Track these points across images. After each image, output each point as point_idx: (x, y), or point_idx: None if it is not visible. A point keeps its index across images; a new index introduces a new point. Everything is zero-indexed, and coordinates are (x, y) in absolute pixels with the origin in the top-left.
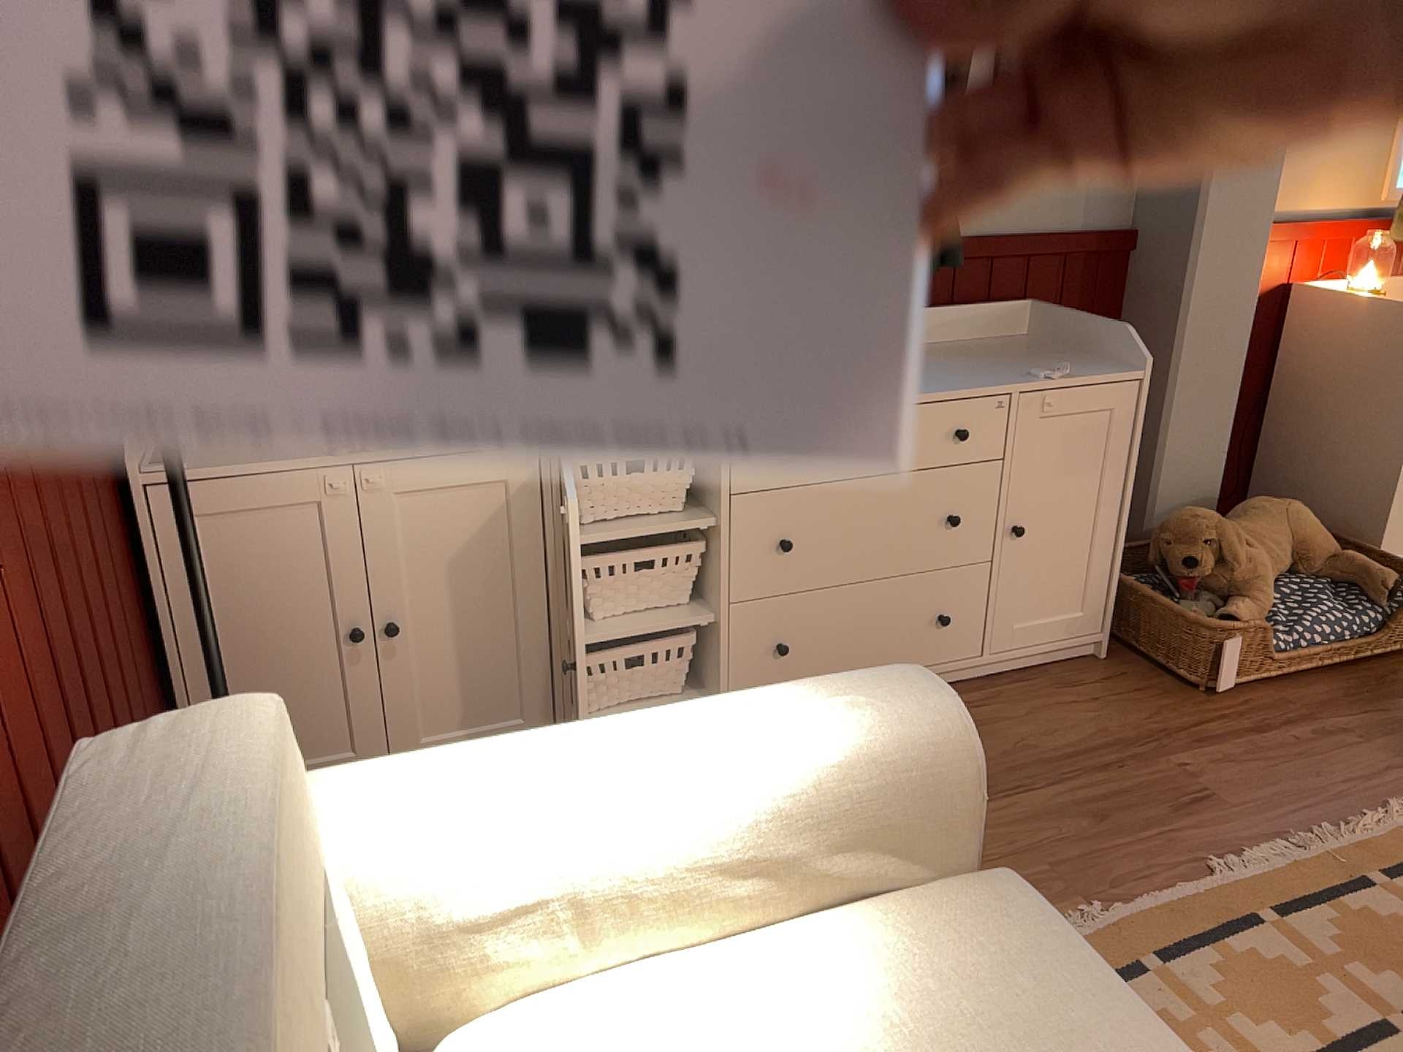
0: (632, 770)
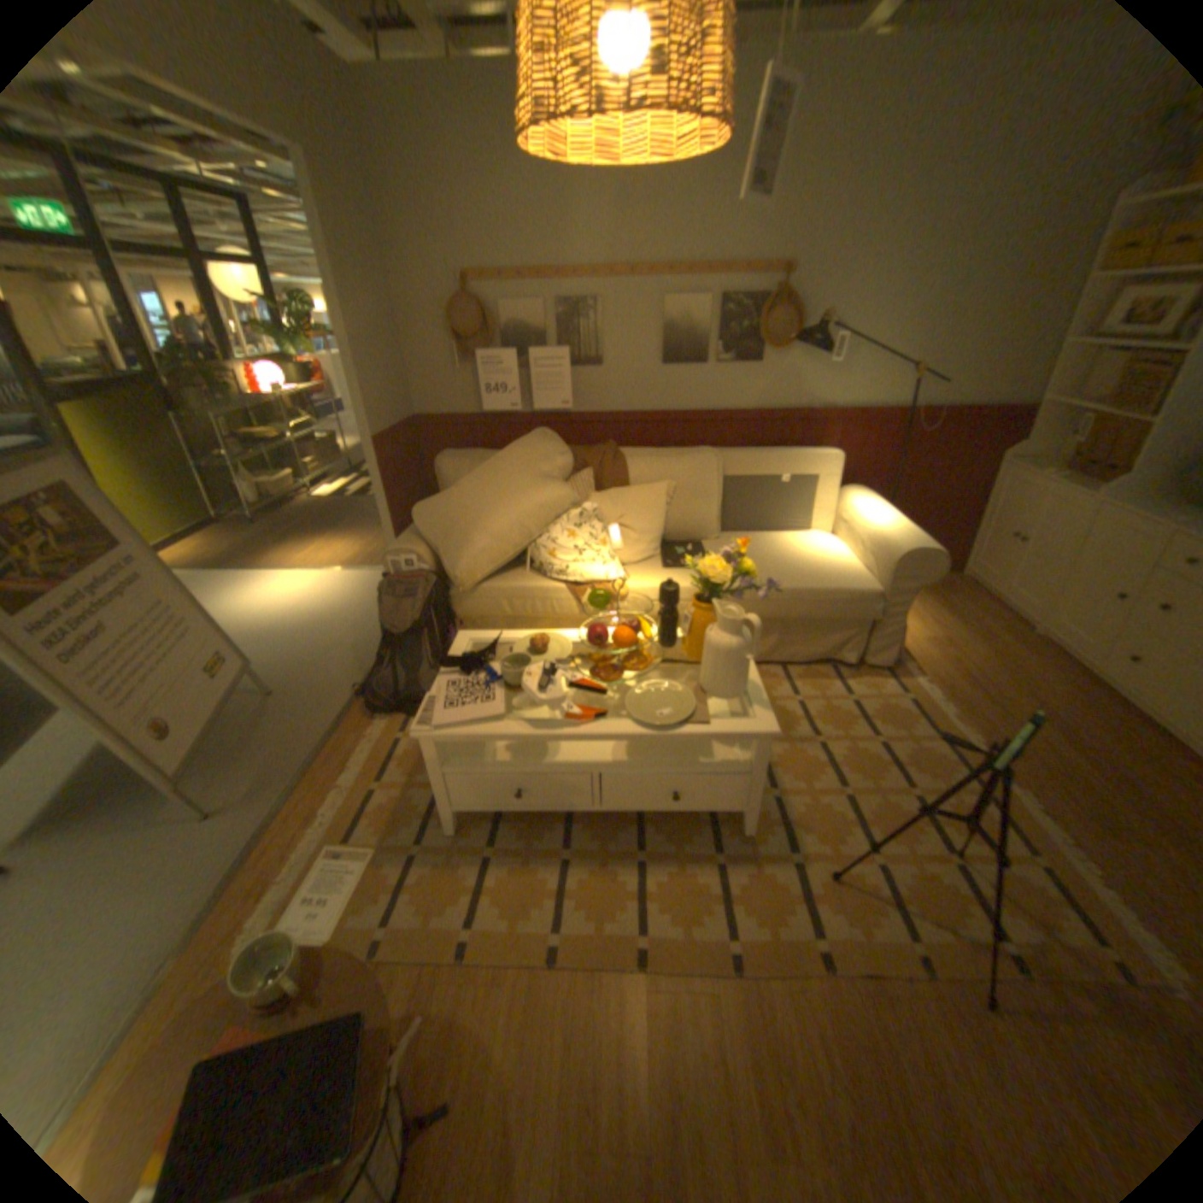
0: (875, 516)
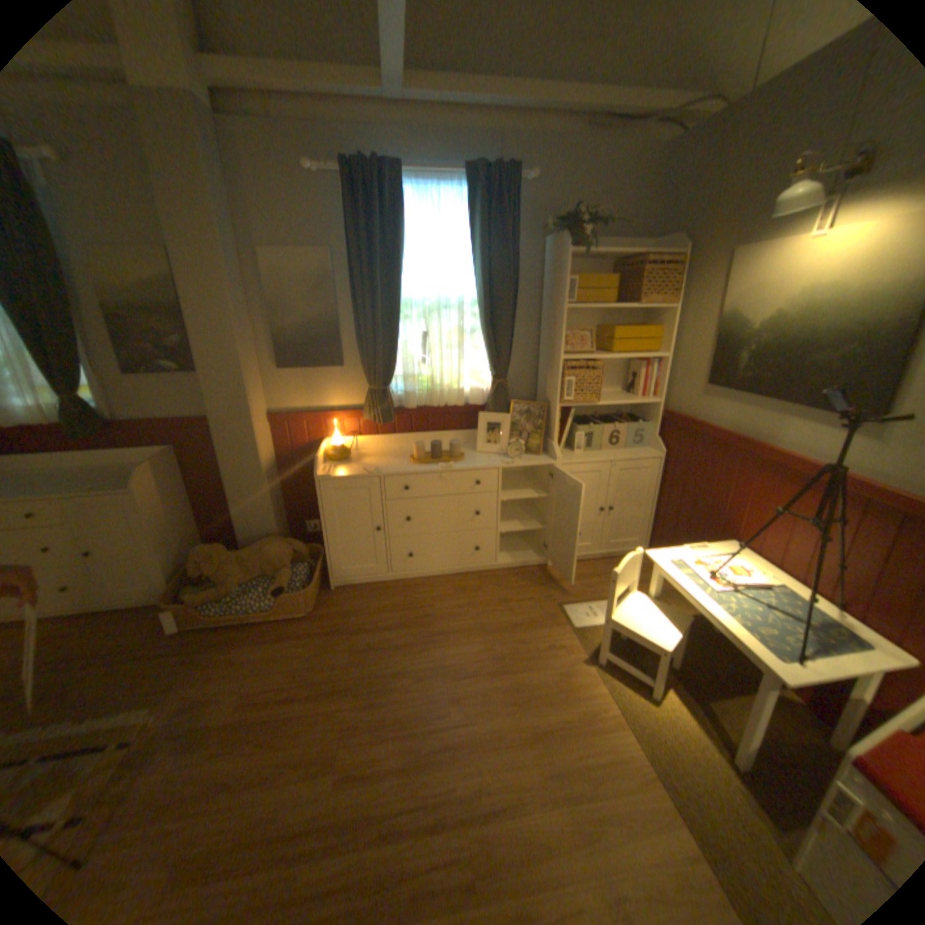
0: None
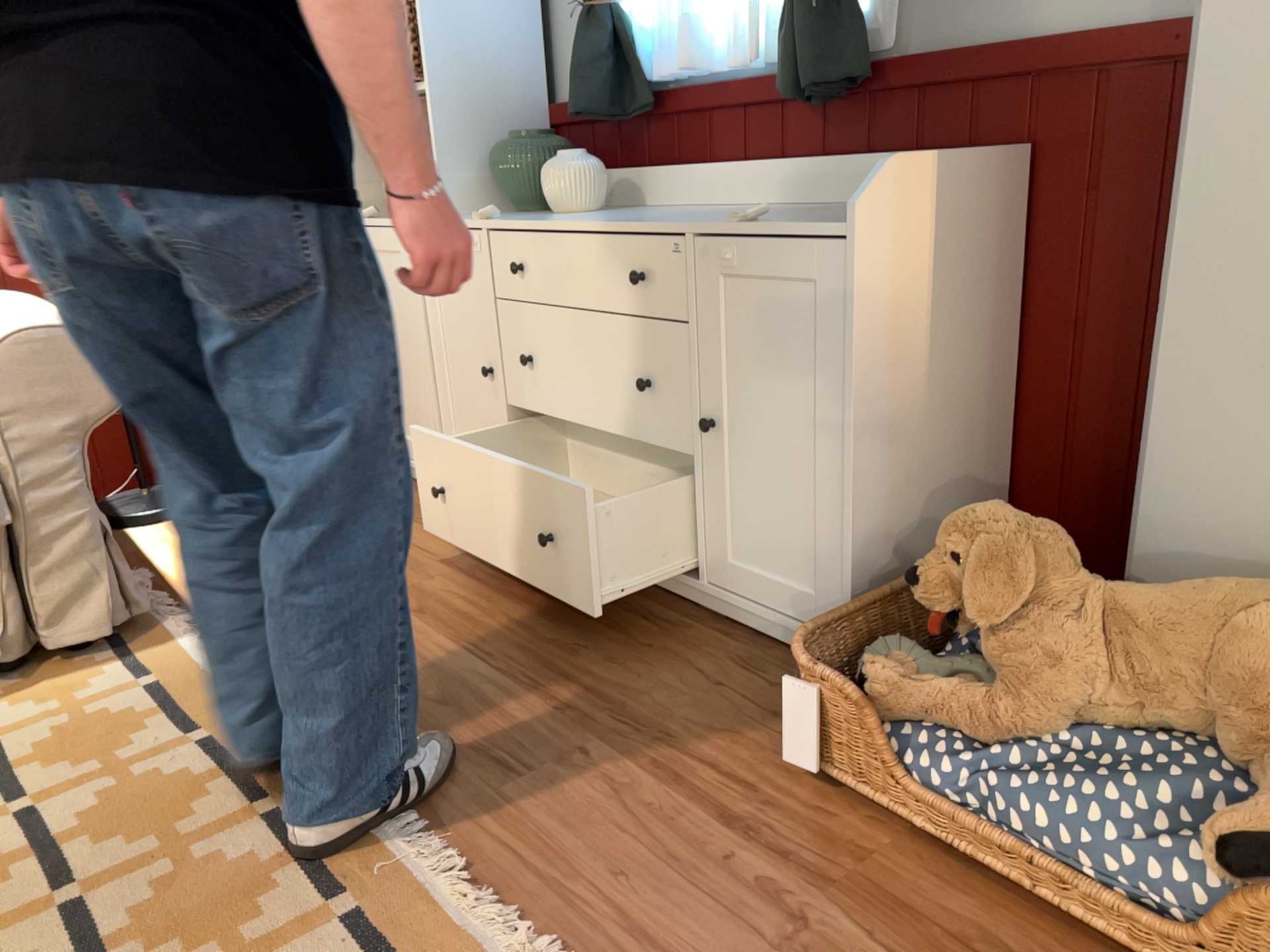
0: None
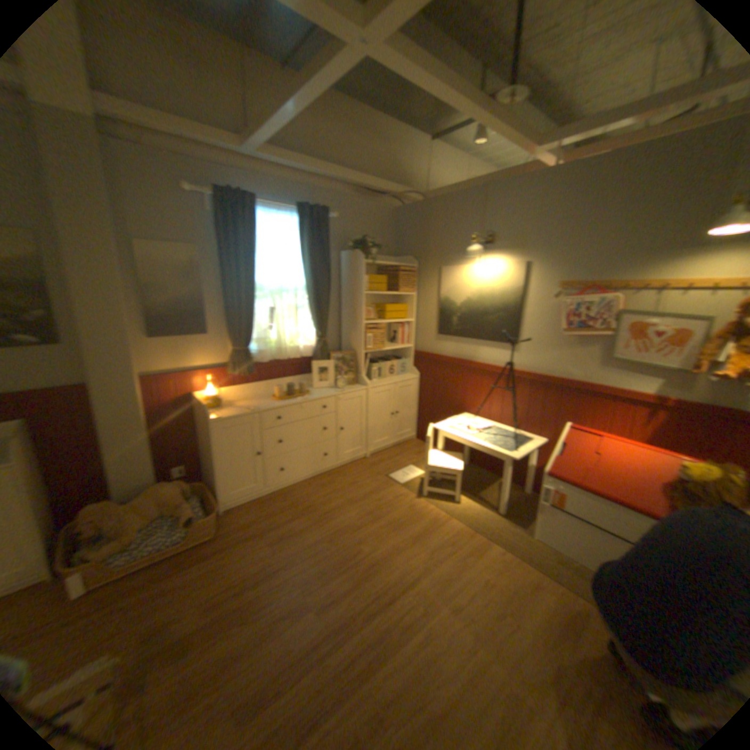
0: None
